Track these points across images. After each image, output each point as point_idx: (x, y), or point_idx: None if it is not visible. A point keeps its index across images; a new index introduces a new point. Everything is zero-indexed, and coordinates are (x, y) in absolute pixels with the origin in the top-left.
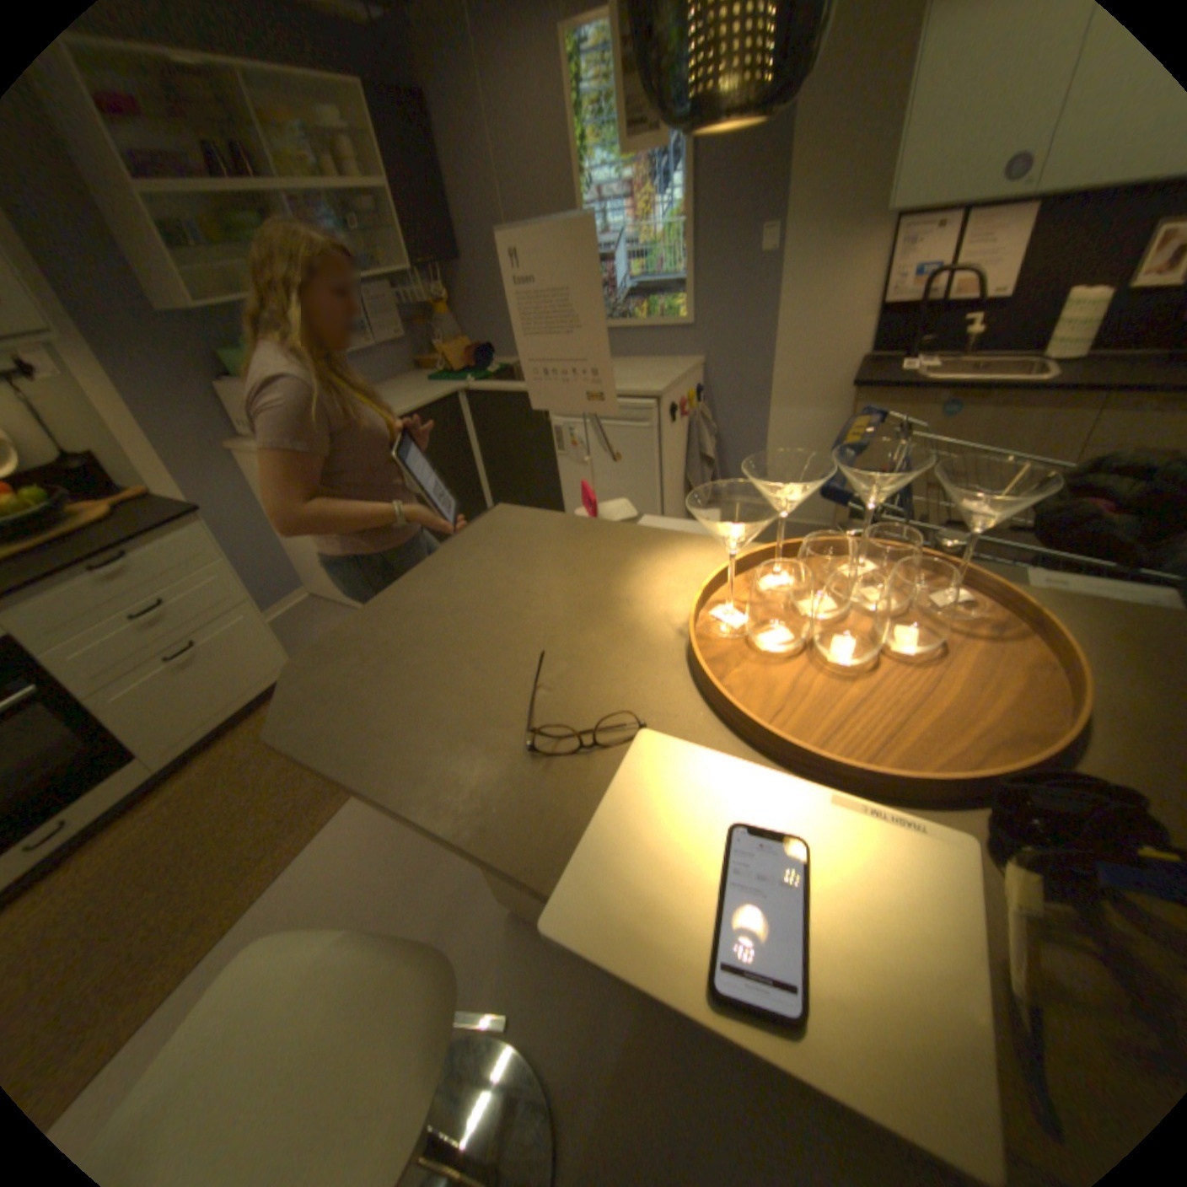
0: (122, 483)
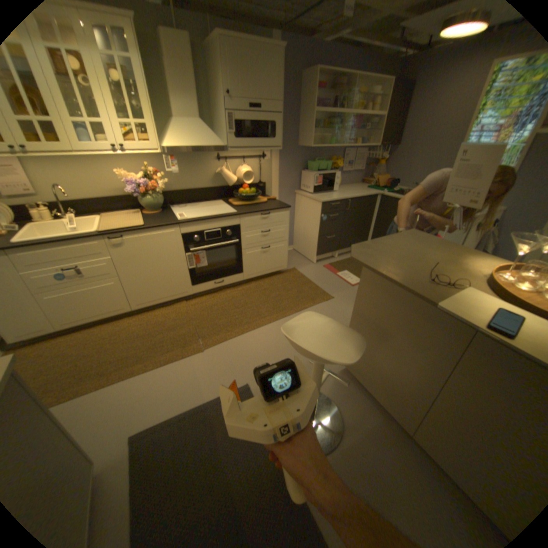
0: (268, 194)
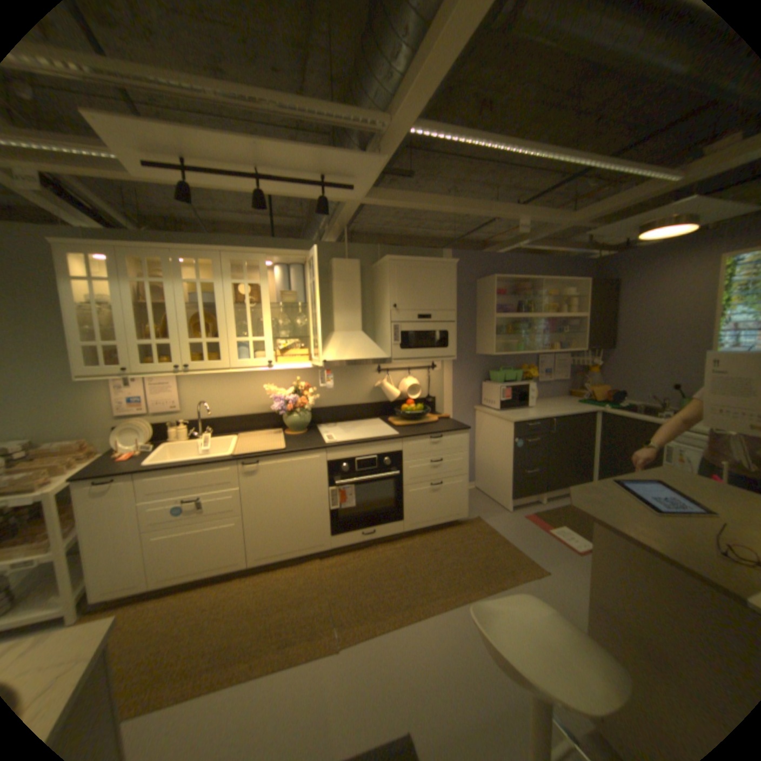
0: (438, 411)
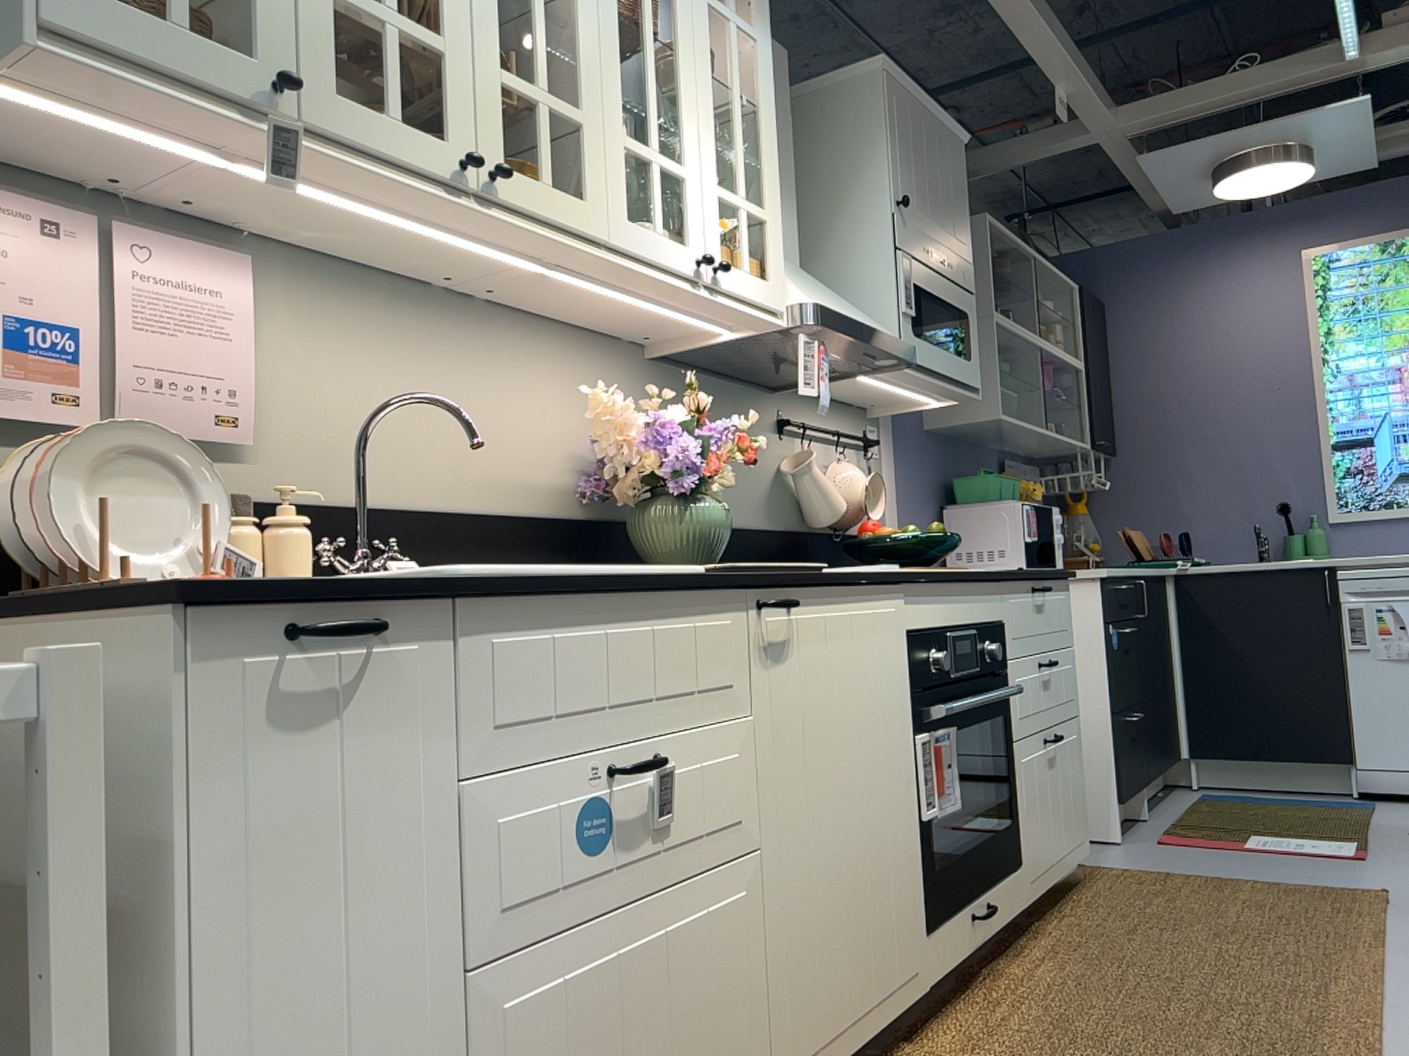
0: None
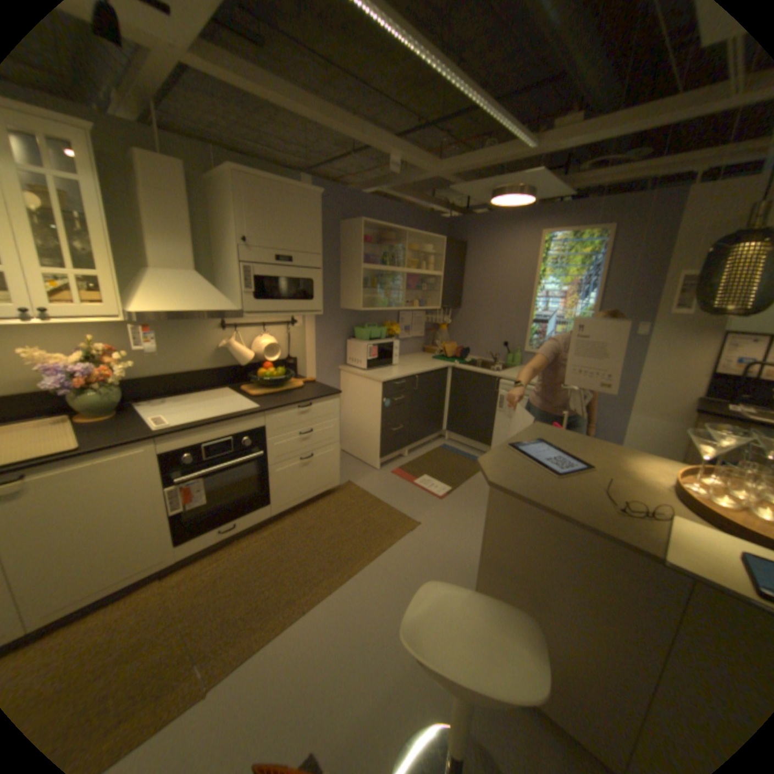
0: (302, 373)
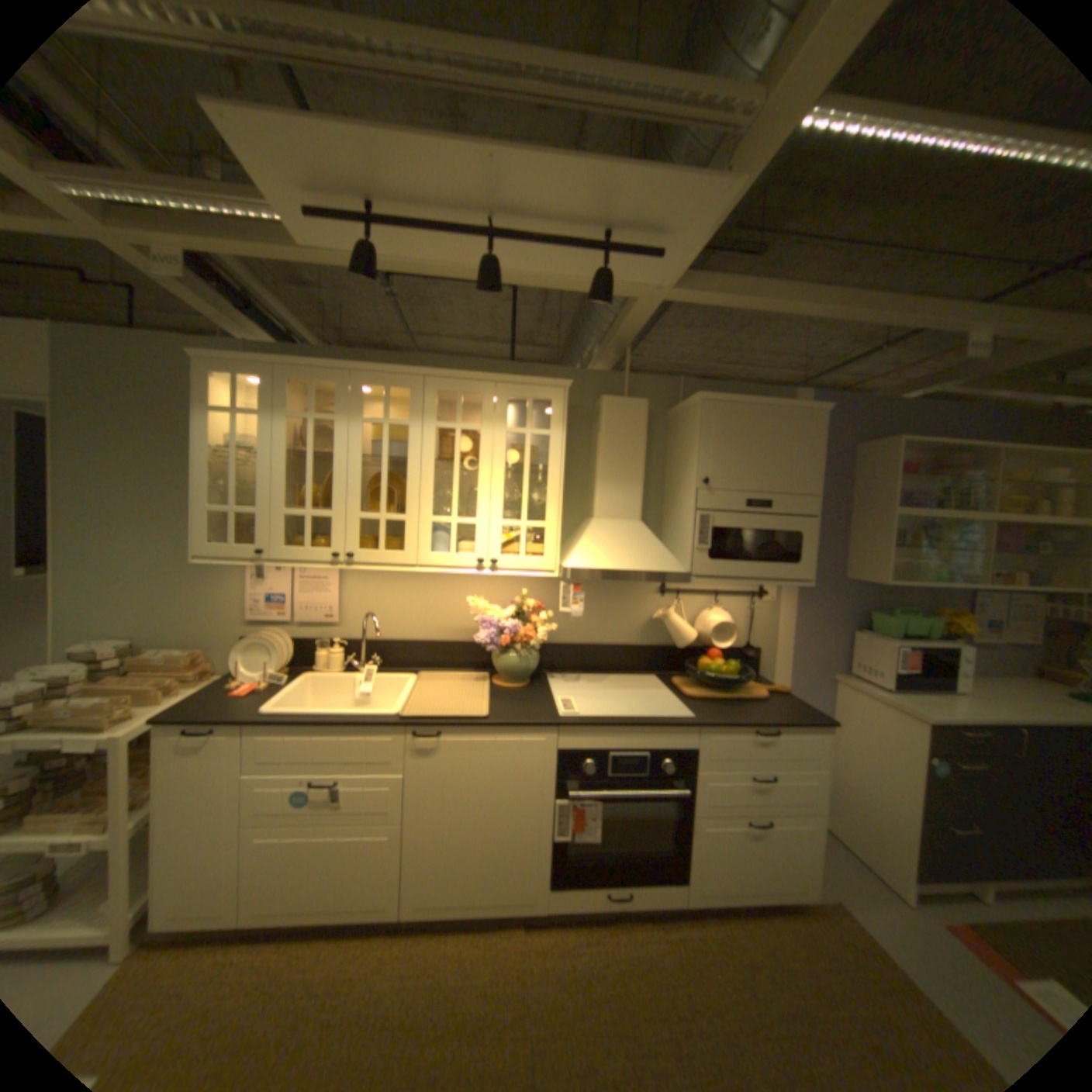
0: (765, 675)
